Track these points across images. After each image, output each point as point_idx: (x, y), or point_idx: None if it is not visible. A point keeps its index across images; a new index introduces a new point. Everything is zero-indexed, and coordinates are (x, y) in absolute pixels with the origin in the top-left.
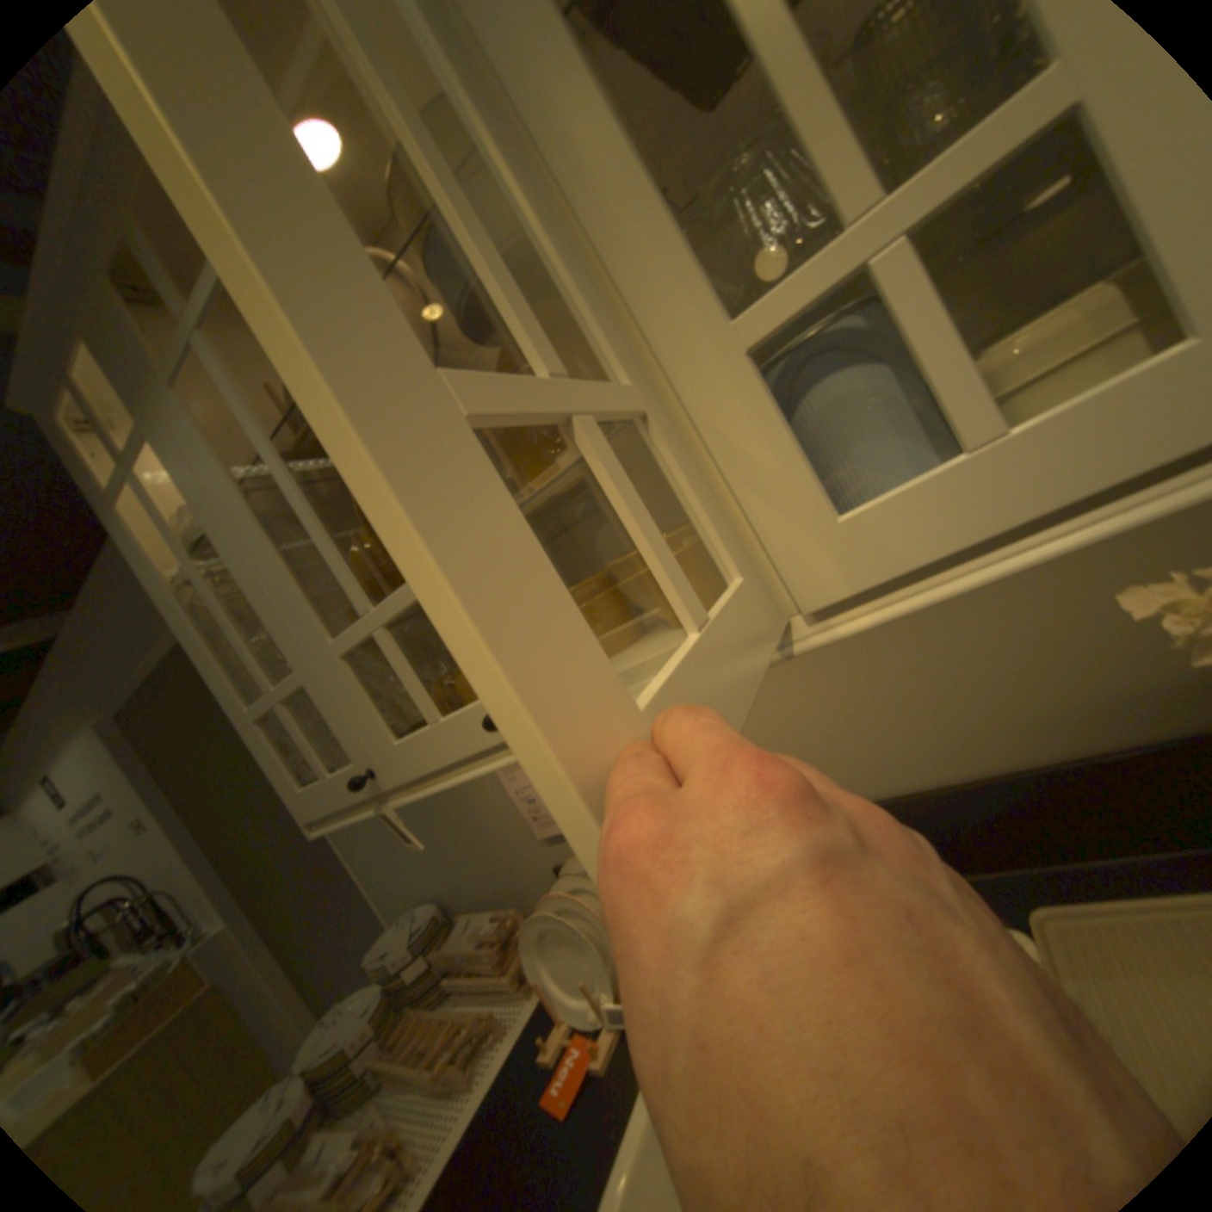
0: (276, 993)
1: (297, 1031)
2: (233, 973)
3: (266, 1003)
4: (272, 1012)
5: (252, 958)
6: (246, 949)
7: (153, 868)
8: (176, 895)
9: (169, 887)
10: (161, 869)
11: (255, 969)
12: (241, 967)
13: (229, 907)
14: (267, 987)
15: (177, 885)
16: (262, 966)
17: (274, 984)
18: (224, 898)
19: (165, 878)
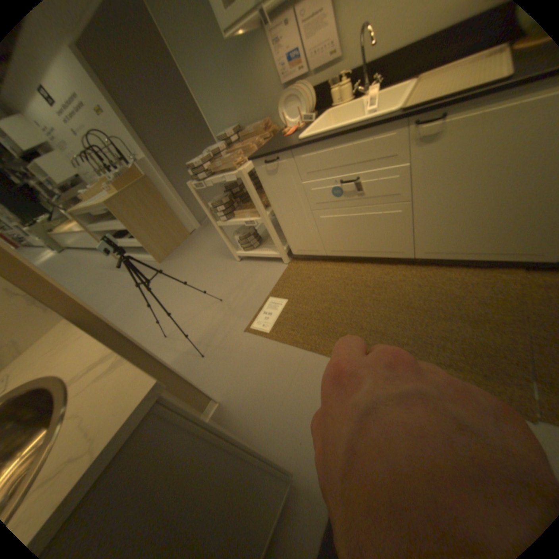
0: (164, 185)
1: (173, 199)
2: (149, 173)
3: (162, 187)
4: (164, 190)
5: (154, 170)
6: (151, 166)
7: (104, 133)
8: (117, 146)
9: (113, 142)
10: (108, 133)
11: (156, 174)
12: (151, 172)
13: (142, 148)
14: (161, 182)
15: (117, 140)
16: (158, 173)
17: (163, 181)
18: (140, 145)
19: (111, 138)
